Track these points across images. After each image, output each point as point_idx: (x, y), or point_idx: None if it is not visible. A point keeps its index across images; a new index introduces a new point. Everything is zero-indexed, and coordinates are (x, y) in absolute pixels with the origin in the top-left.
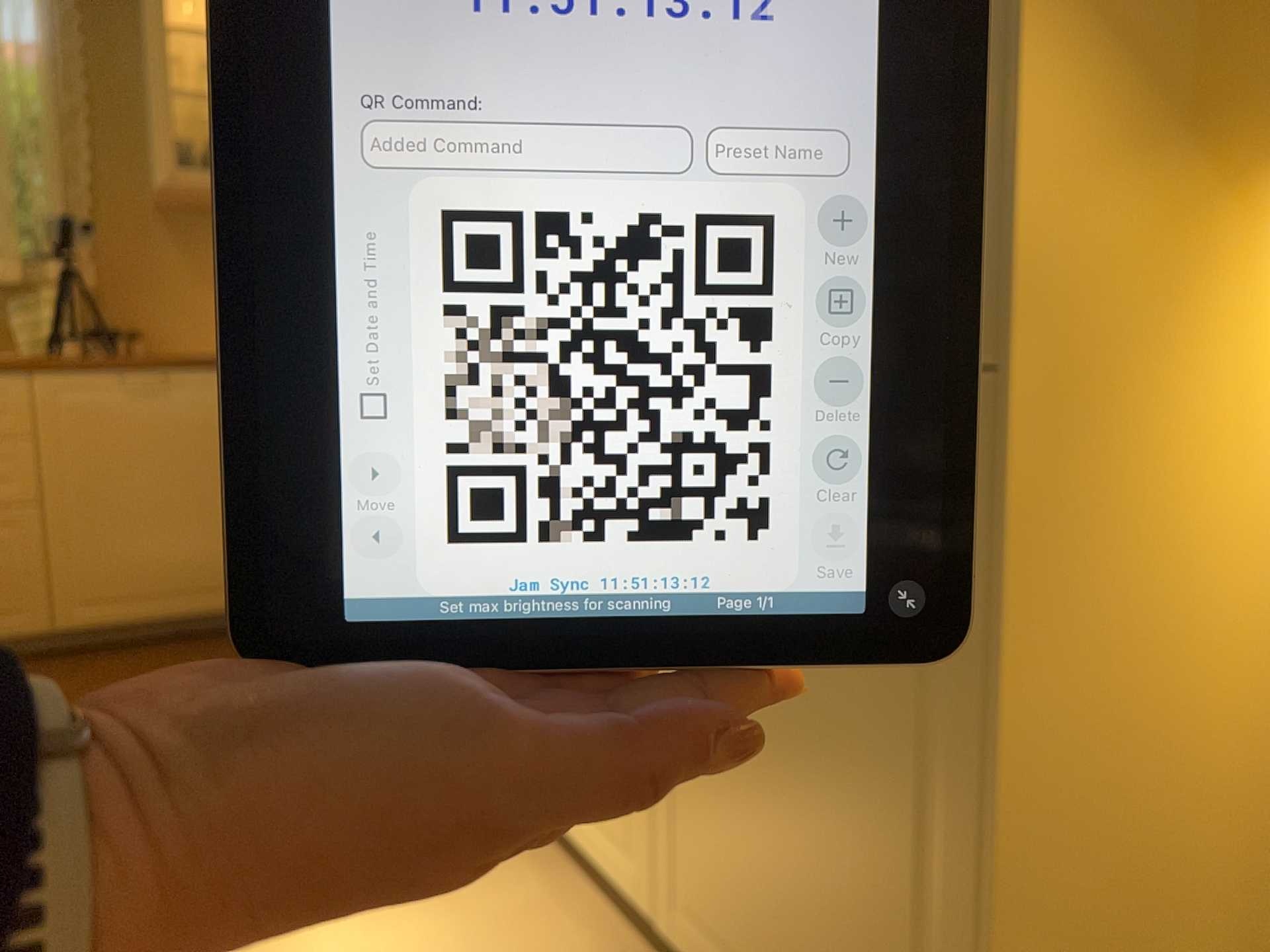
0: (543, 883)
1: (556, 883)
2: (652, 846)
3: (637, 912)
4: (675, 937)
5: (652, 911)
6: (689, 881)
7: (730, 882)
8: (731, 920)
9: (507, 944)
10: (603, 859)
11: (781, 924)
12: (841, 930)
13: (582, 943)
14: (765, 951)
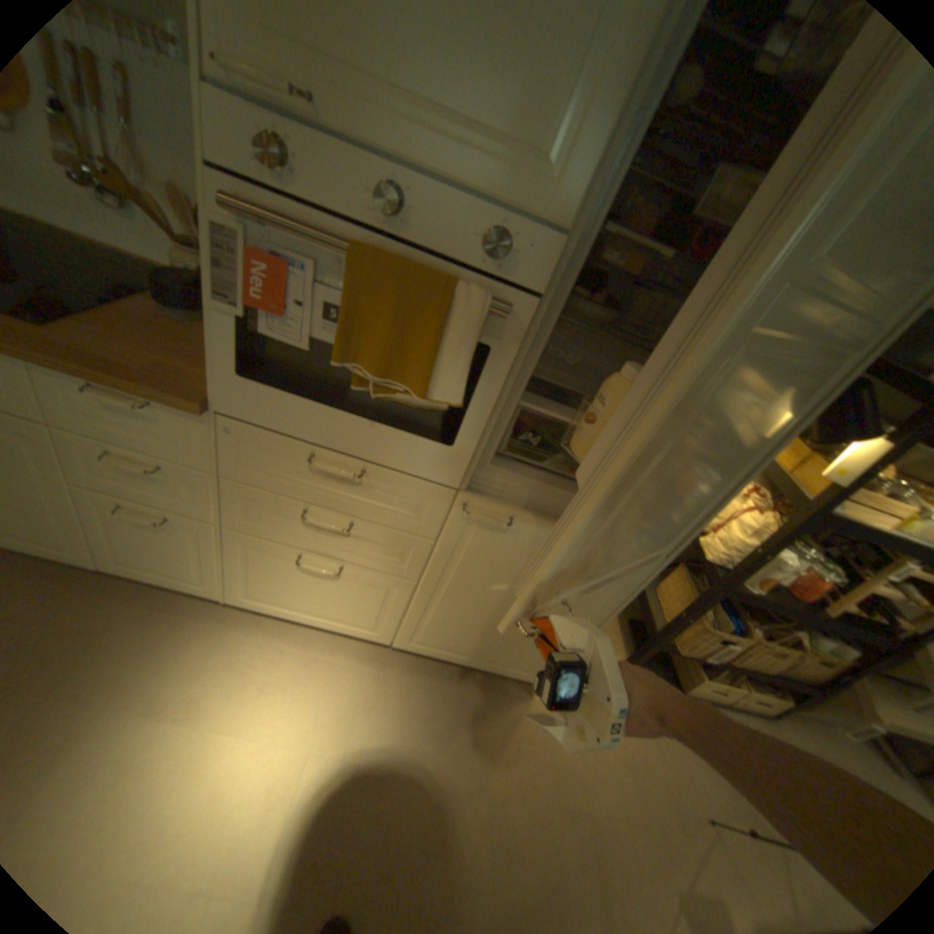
0: (280, 640)
1: (285, 636)
2: (389, 627)
3: (368, 641)
4: (402, 647)
5: (384, 641)
6: (419, 635)
7: (451, 636)
8: (447, 643)
9: (305, 683)
10: (340, 629)
11: (479, 643)
12: (512, 644)
13: (332, 657)
14: (466, 648)
